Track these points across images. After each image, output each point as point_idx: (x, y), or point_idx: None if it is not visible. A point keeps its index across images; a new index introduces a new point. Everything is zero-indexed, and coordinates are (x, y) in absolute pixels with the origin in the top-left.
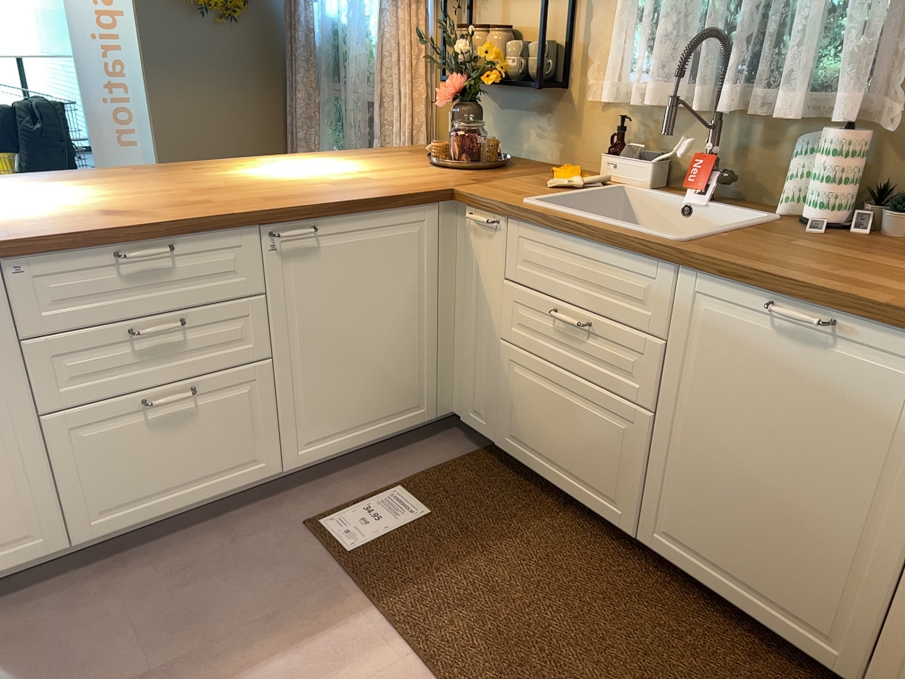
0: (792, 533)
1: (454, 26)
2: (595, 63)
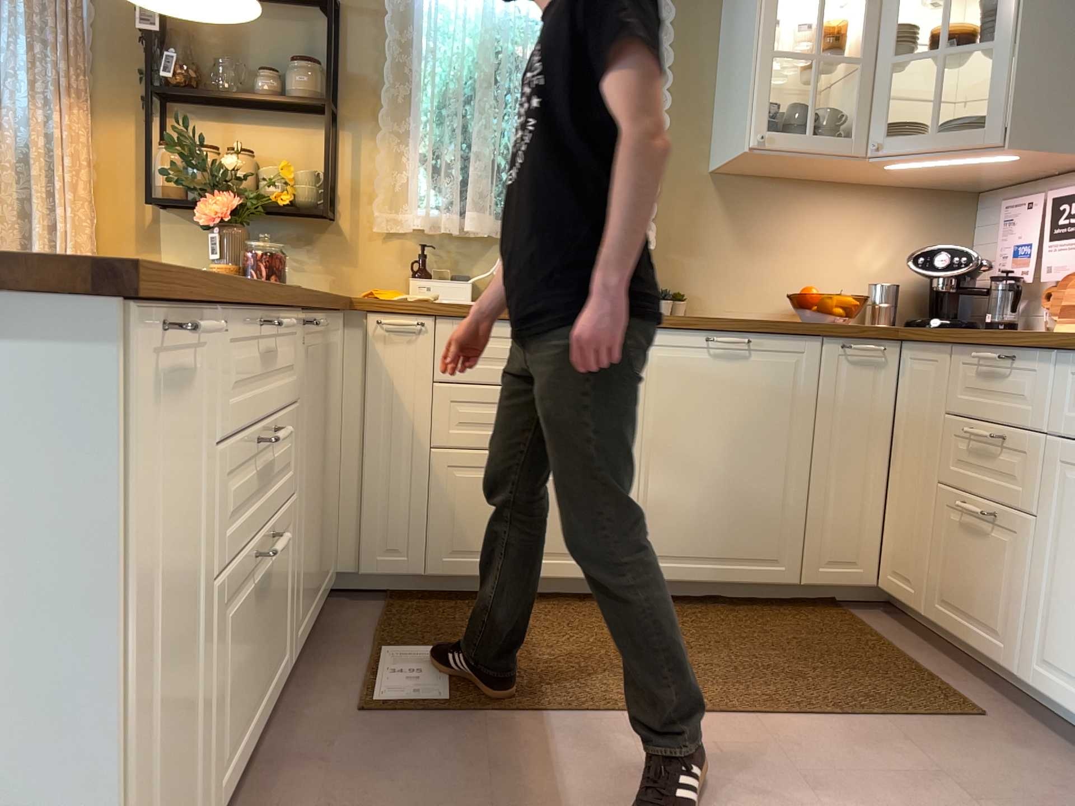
0: (744, 498)
1: (194, 140)
2: (373, 196)
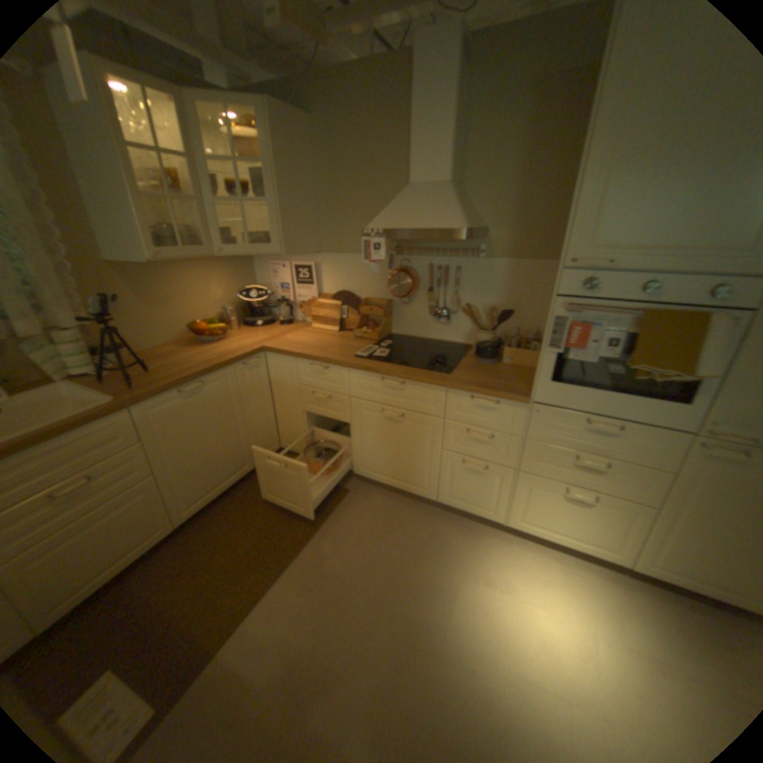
0: (221, 452)
1: None
2: None
